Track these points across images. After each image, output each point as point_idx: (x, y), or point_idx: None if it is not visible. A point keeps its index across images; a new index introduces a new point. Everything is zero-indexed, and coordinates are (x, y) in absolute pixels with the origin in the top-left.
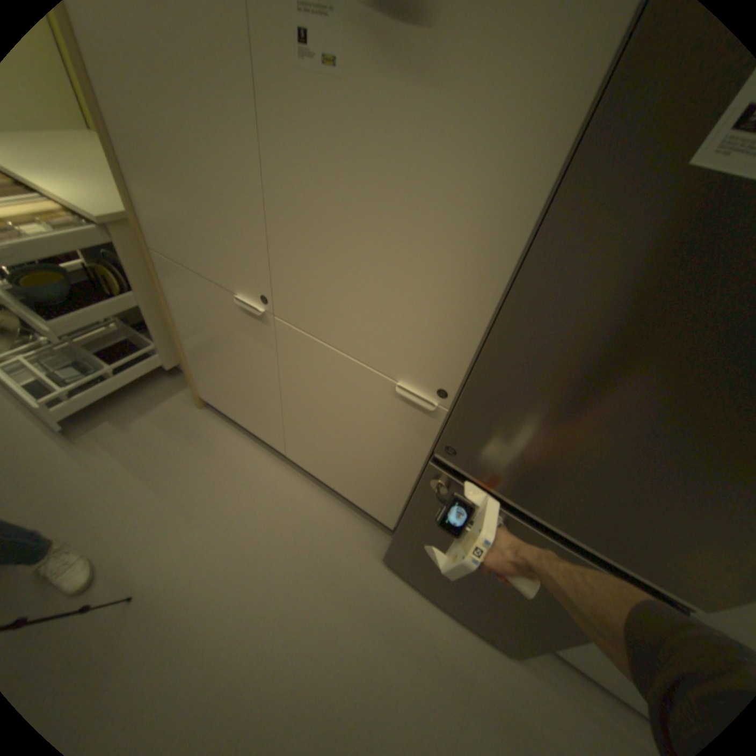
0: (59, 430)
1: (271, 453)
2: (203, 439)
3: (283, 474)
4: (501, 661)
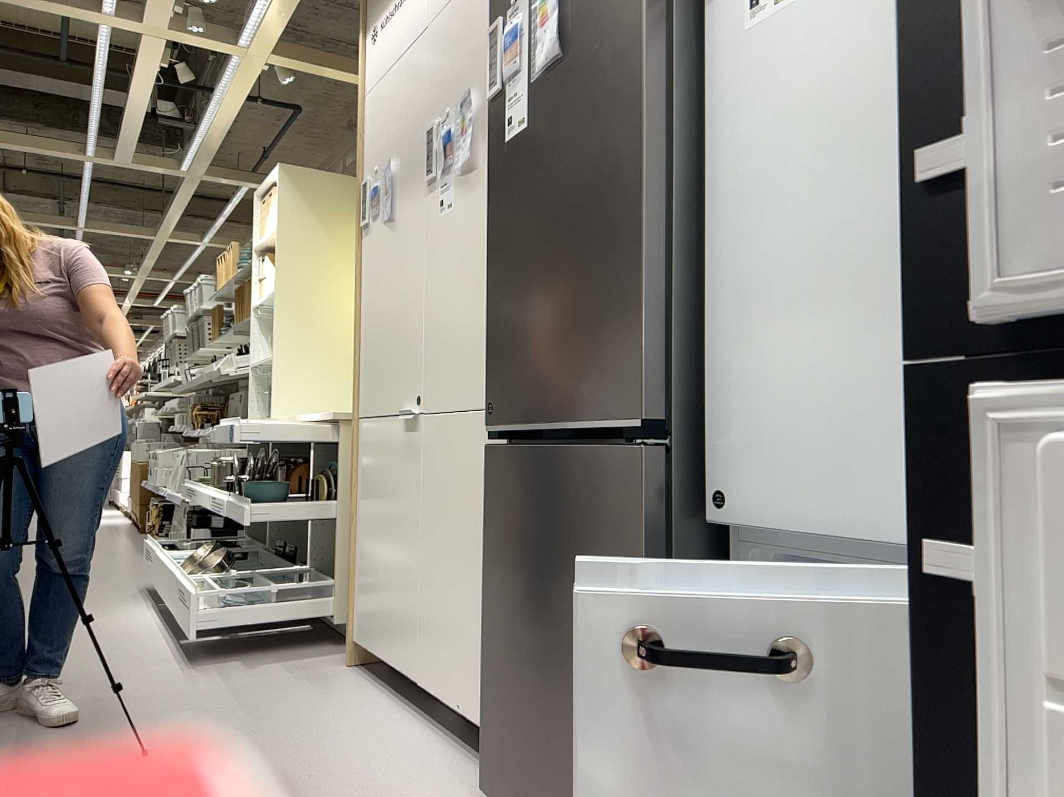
0: (189, 660)
1: (405, 706)
2: (328, 685)
3: (405, 723)
4: None
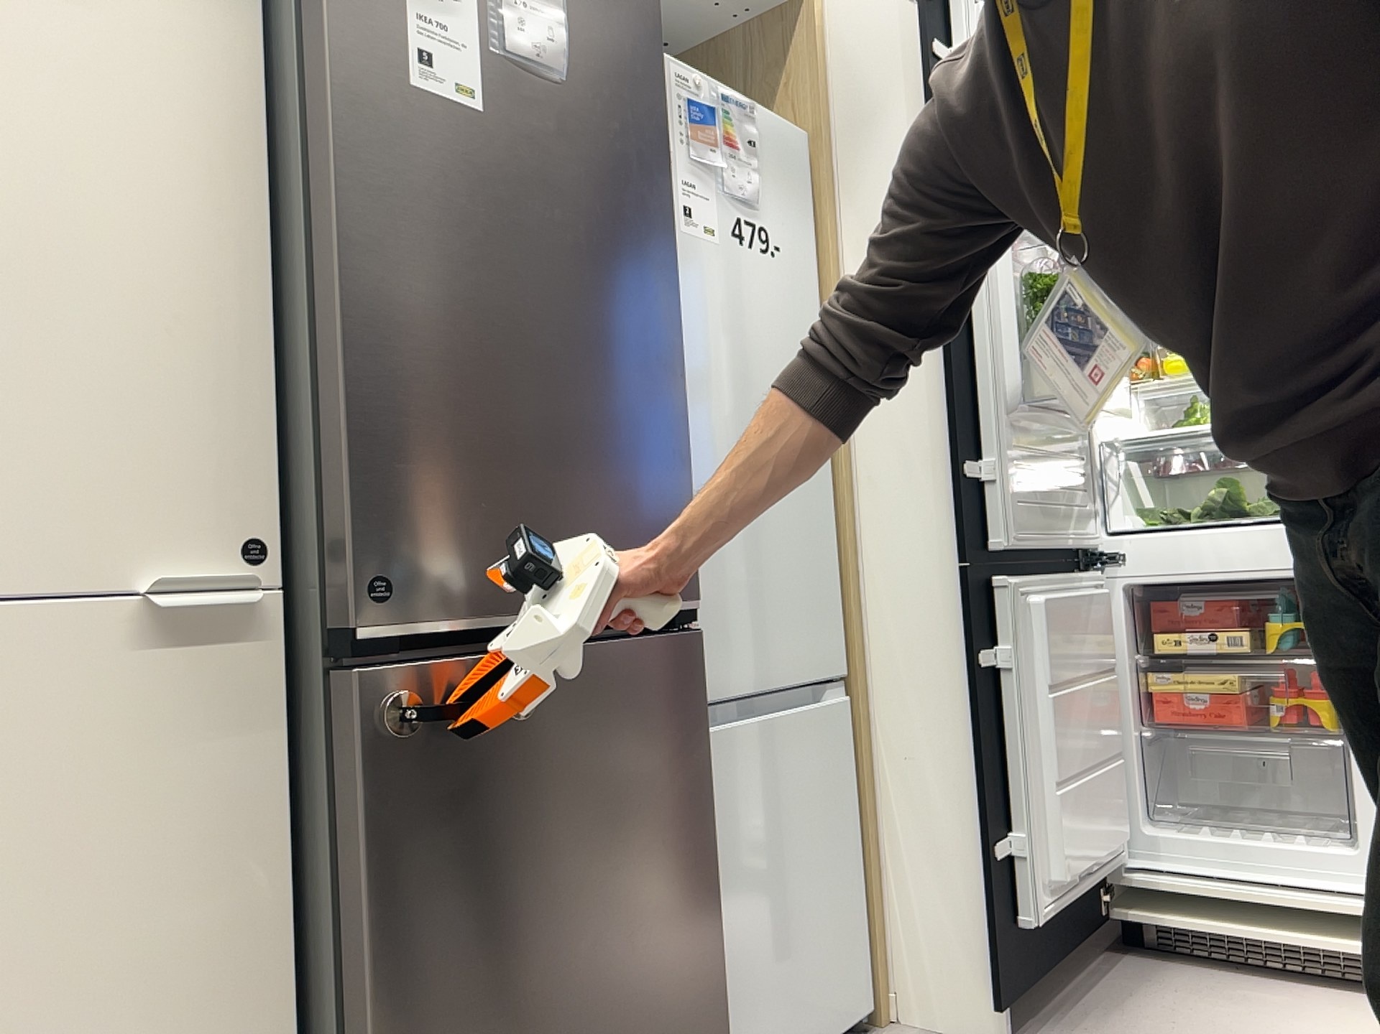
0: None
1: None
2: None
3: None
4: None
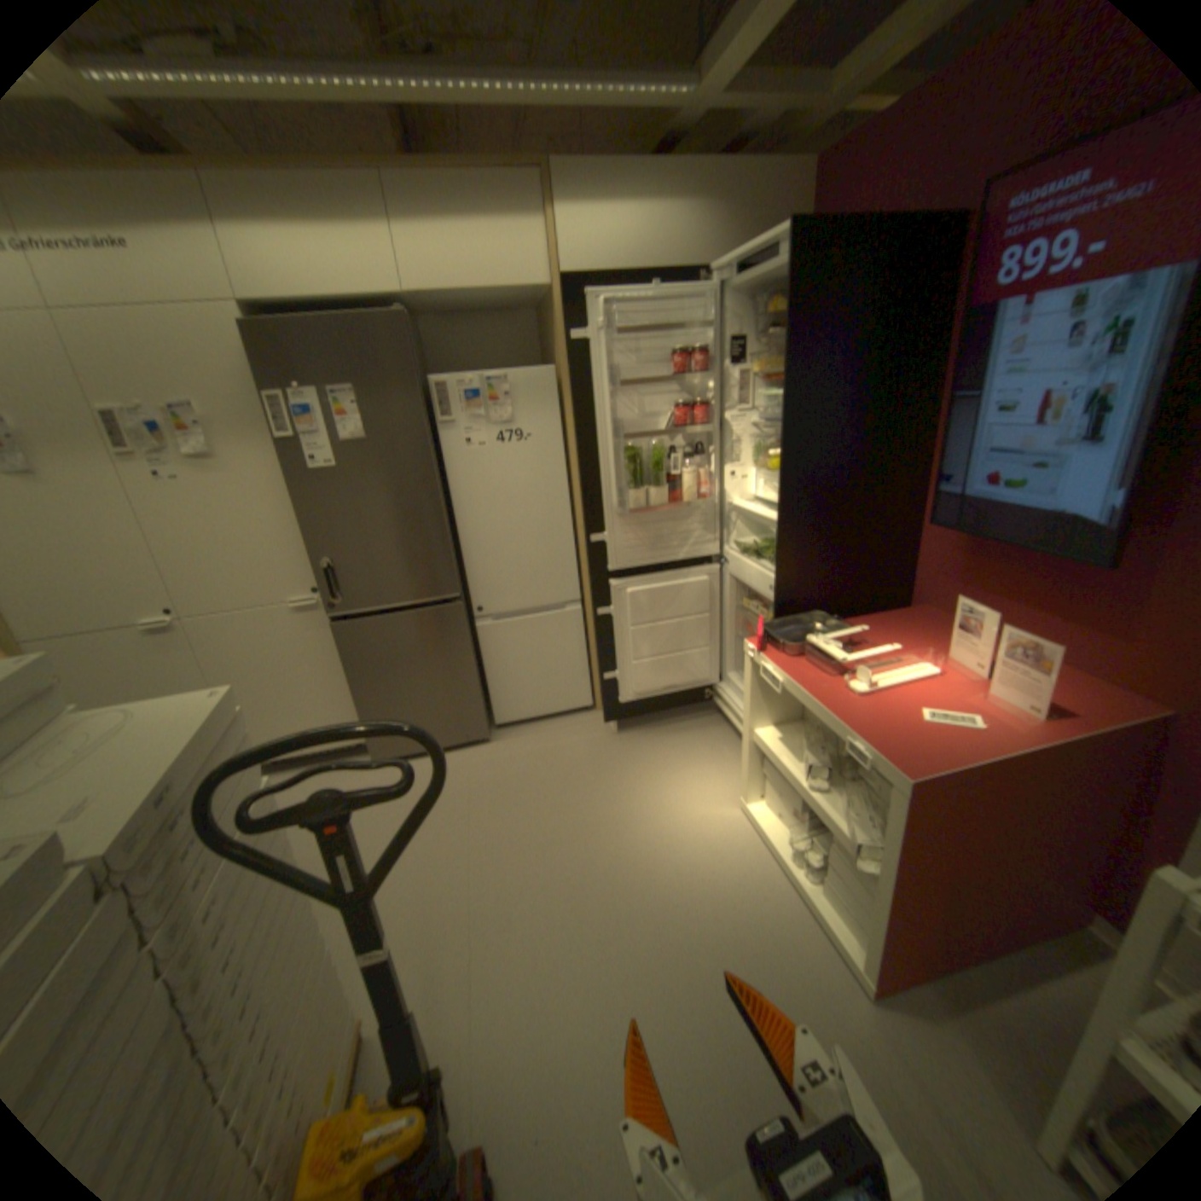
0: None
1: None
2: None
3: None
4: (481, 749)
